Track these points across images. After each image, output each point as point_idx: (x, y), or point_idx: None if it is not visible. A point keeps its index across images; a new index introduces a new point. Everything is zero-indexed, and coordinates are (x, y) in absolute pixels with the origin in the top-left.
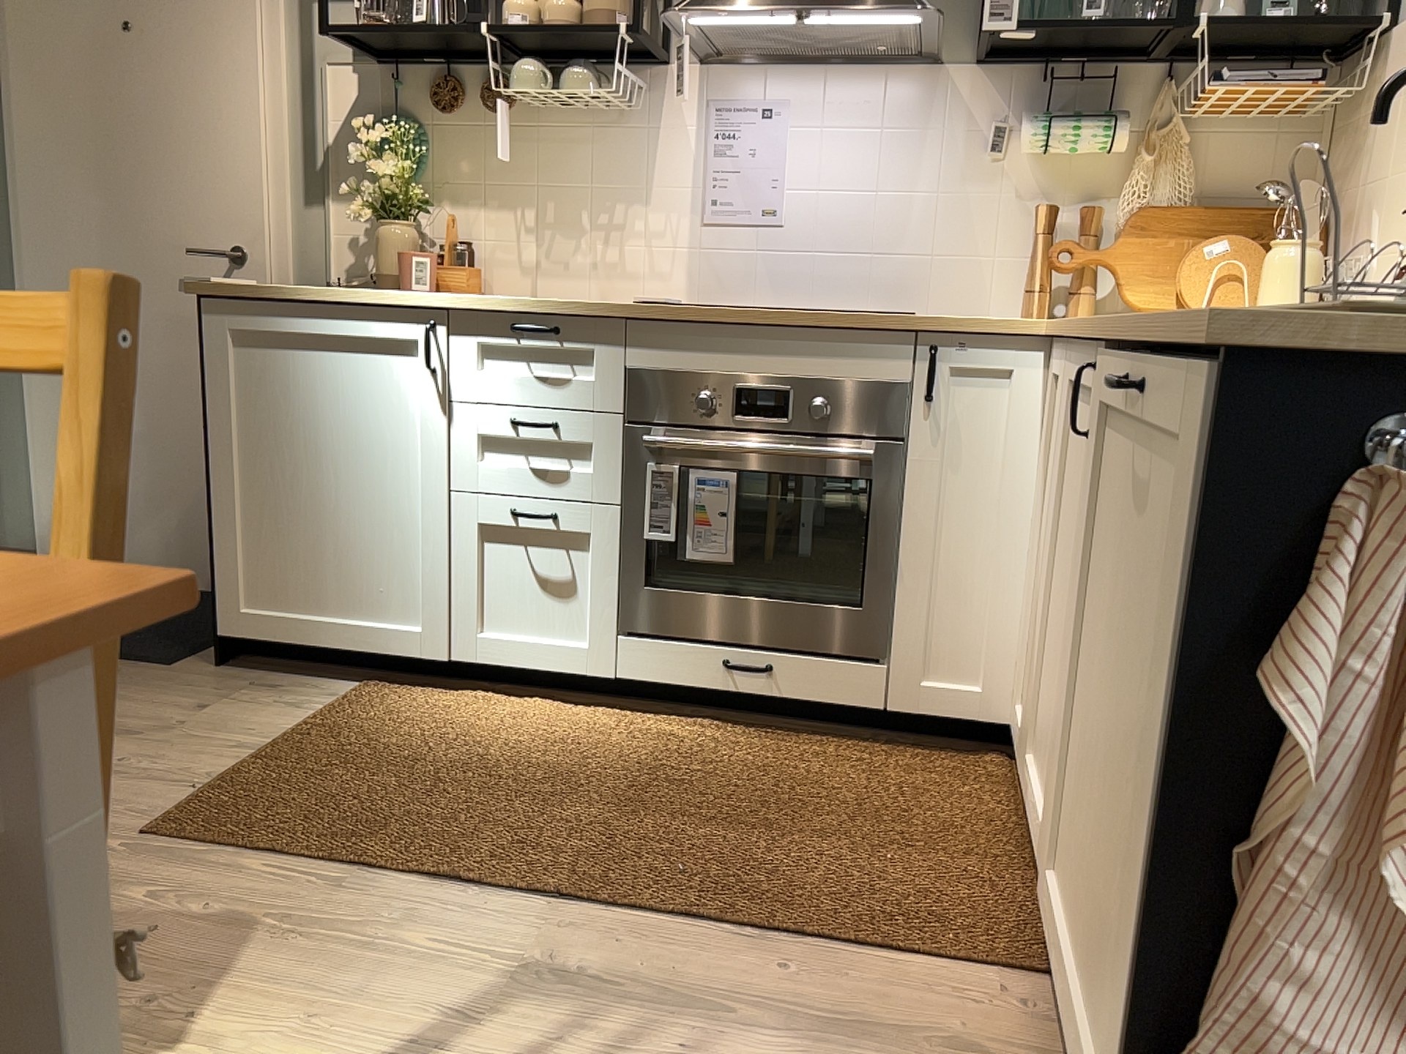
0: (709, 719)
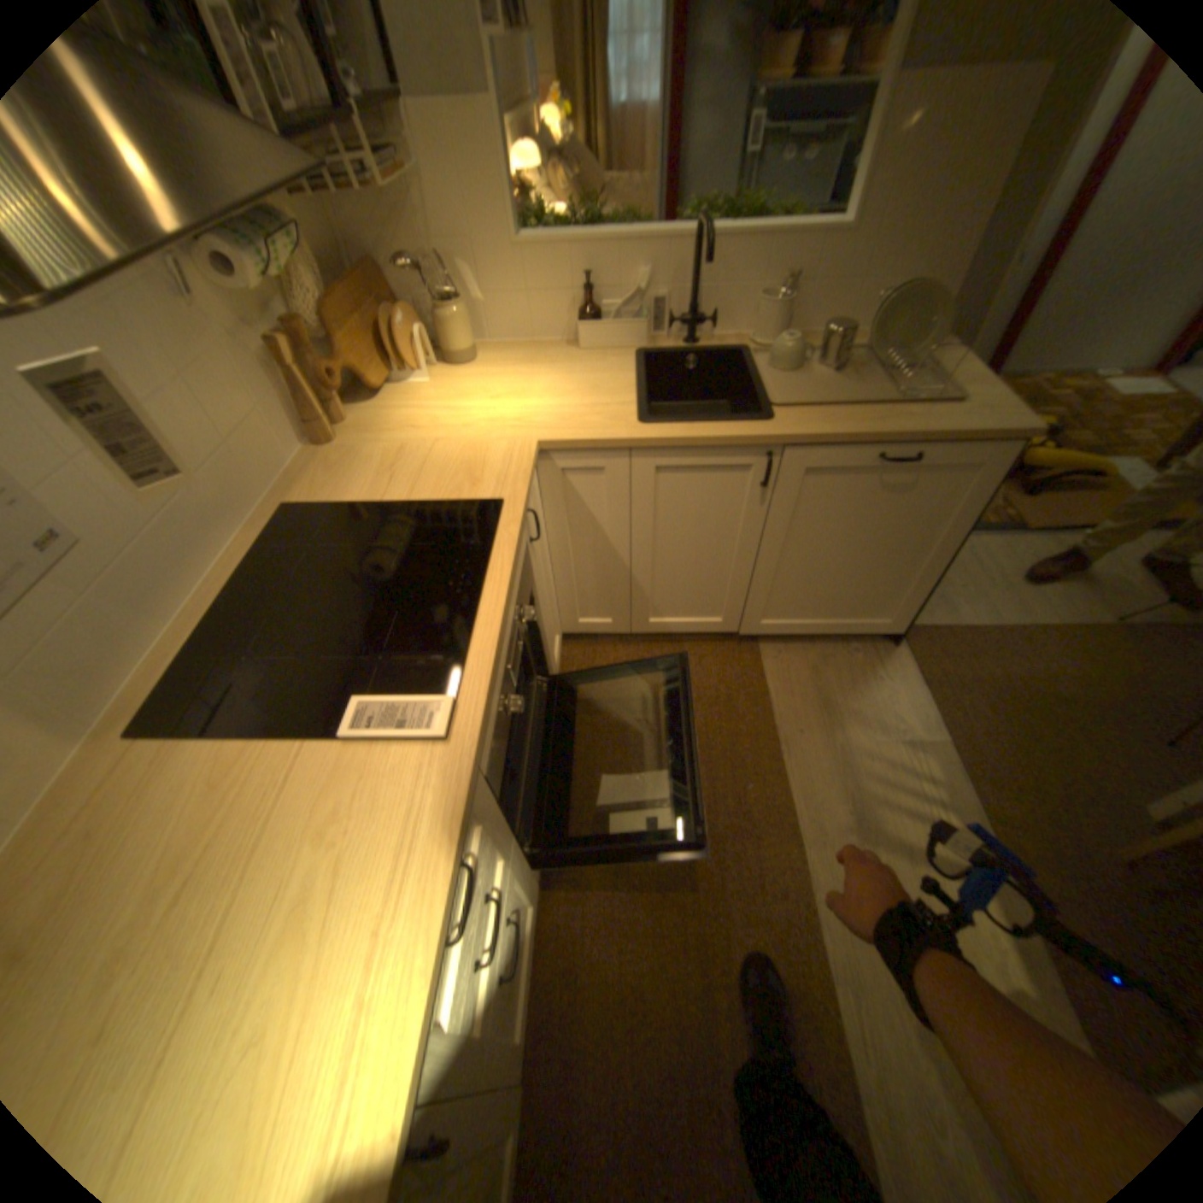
0: None
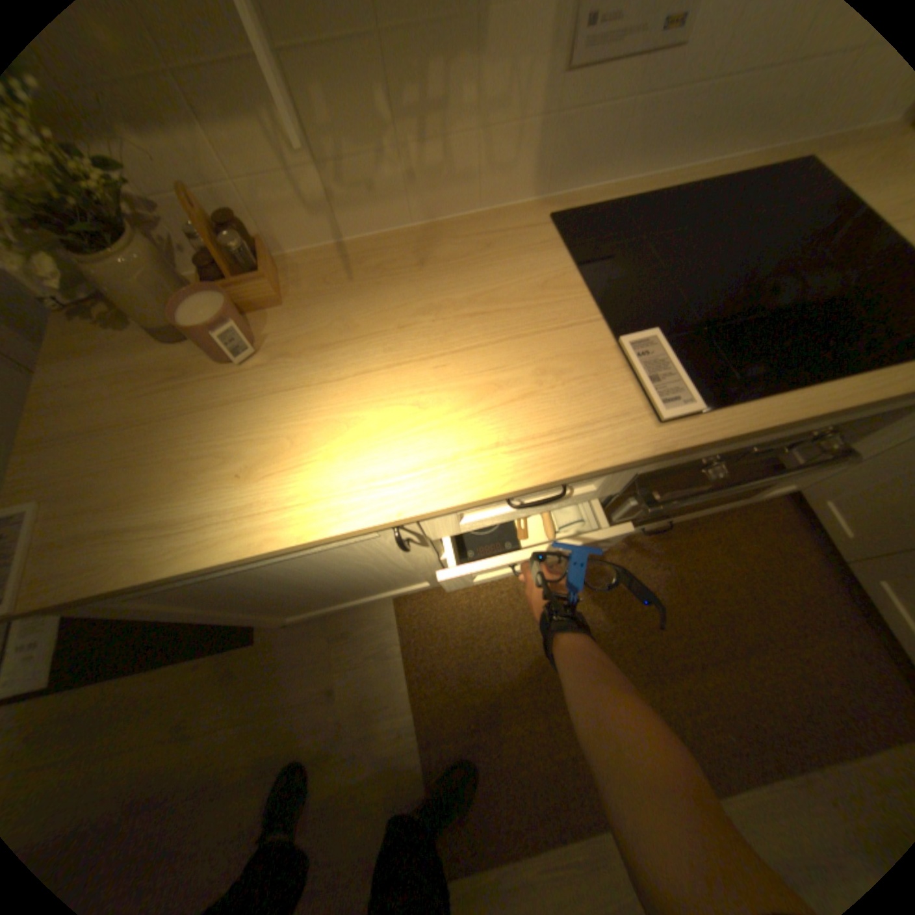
0: None
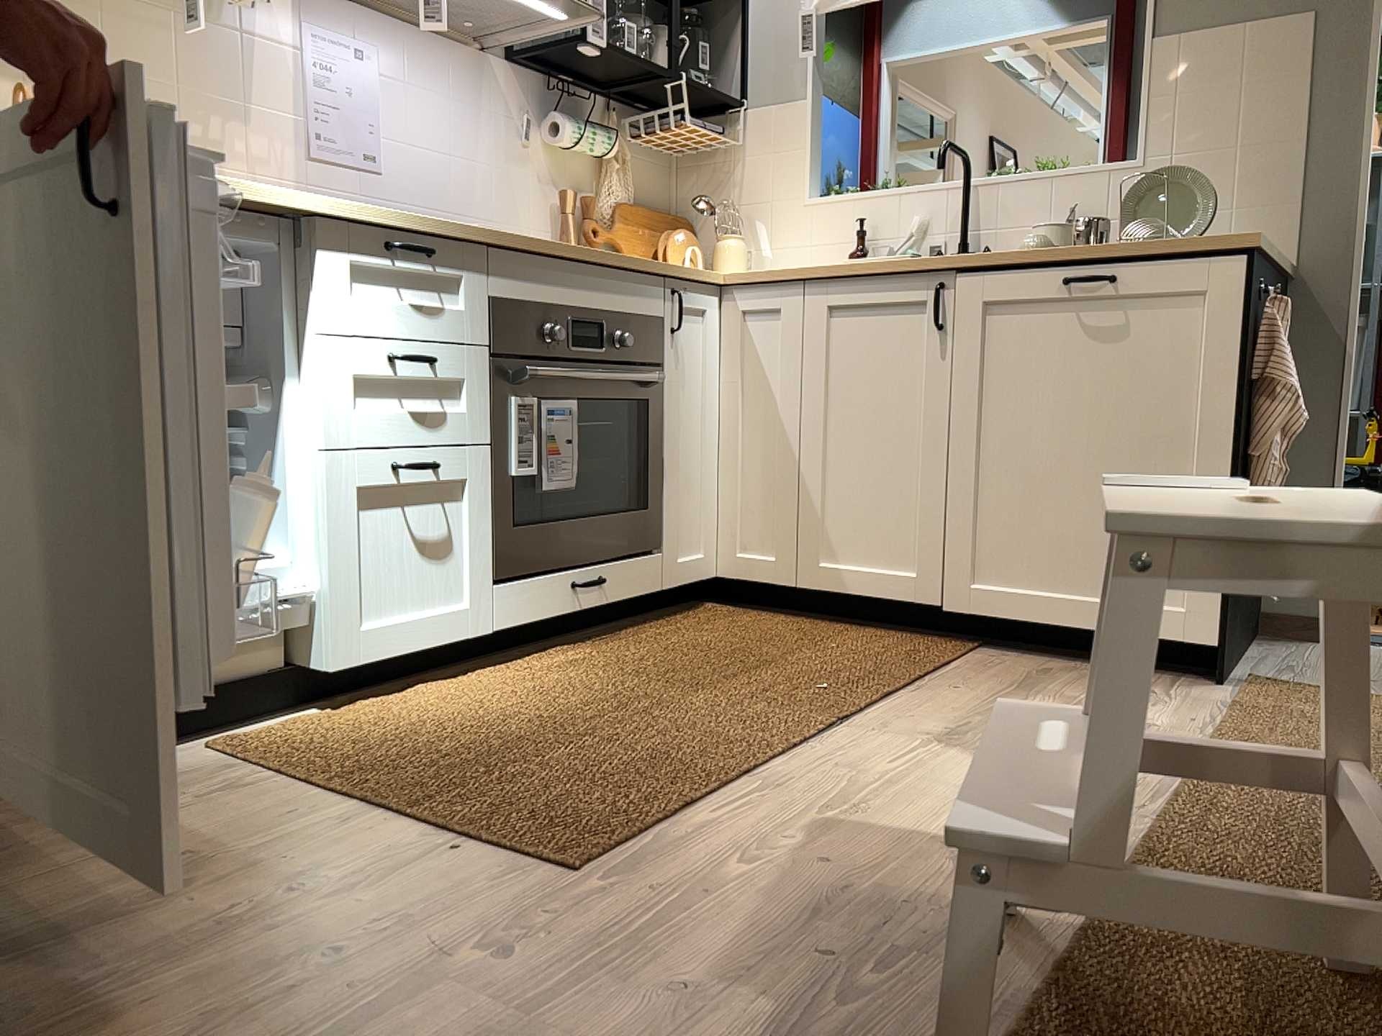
0: (541, 650)
